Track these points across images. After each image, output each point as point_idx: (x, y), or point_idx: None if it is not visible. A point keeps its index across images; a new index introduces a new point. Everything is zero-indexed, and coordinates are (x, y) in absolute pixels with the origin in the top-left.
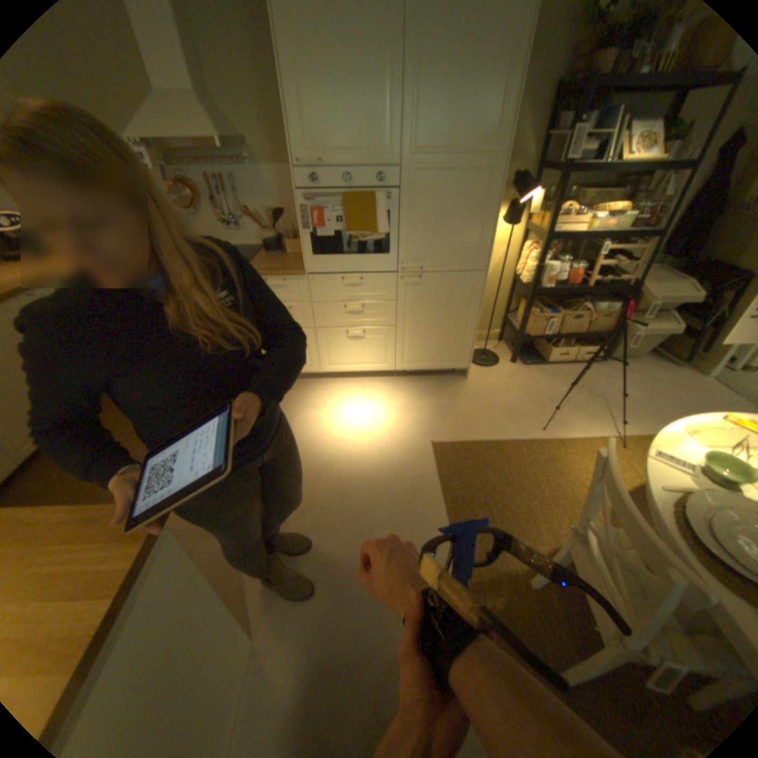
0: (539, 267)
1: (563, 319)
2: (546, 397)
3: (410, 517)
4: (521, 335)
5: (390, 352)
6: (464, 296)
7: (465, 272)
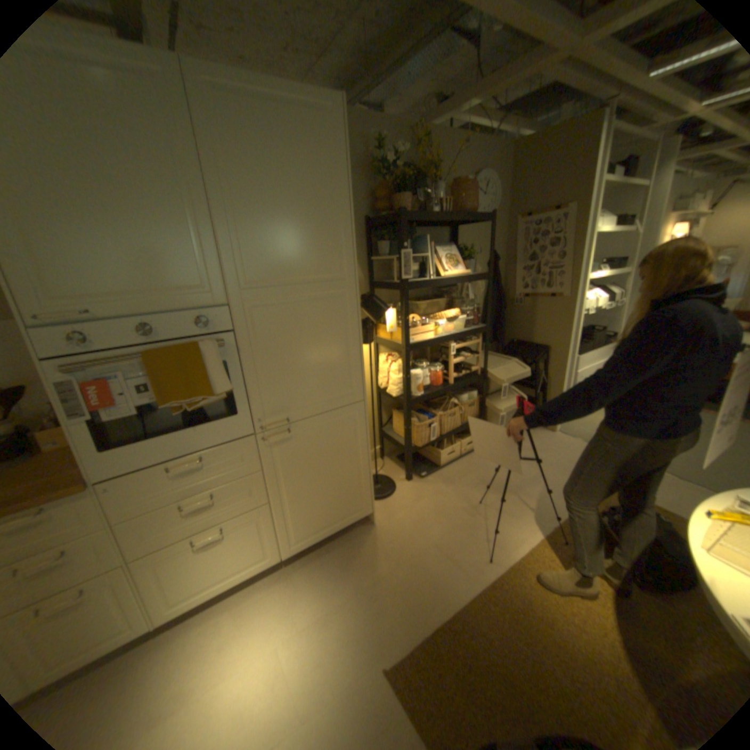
0: (404, 378)
1: (440, 421)
2: (465, 512)
3: None
4: (409, 450)
5: (269, 540)
6: (348, 434)
7: (343, 407)
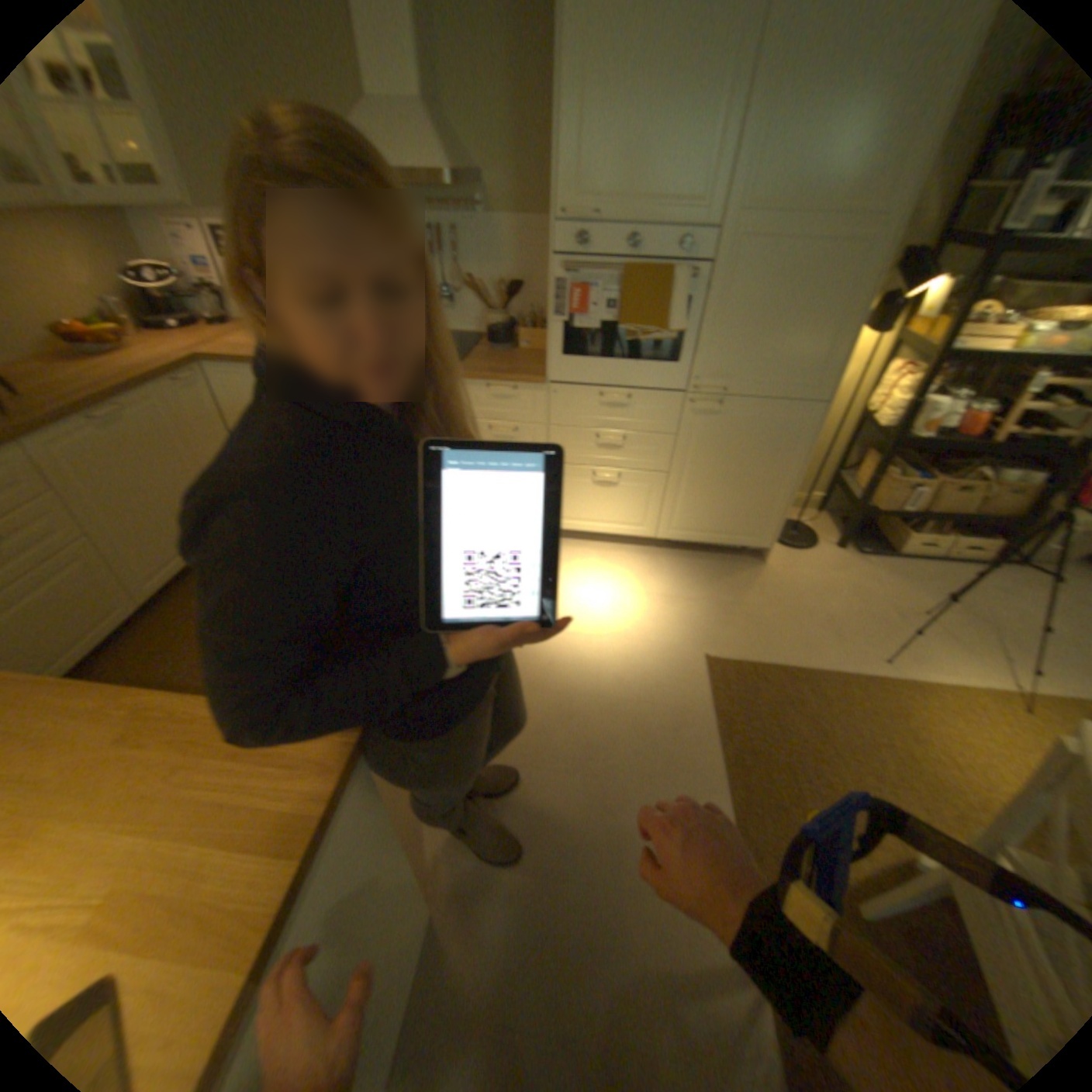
0: (914, 402)
1: (940, 490)
2: (896, 610)
3: (669, 768)
4: (864, 507)
5: (654, 510)
6: (787, 438)
7: (796, 401)
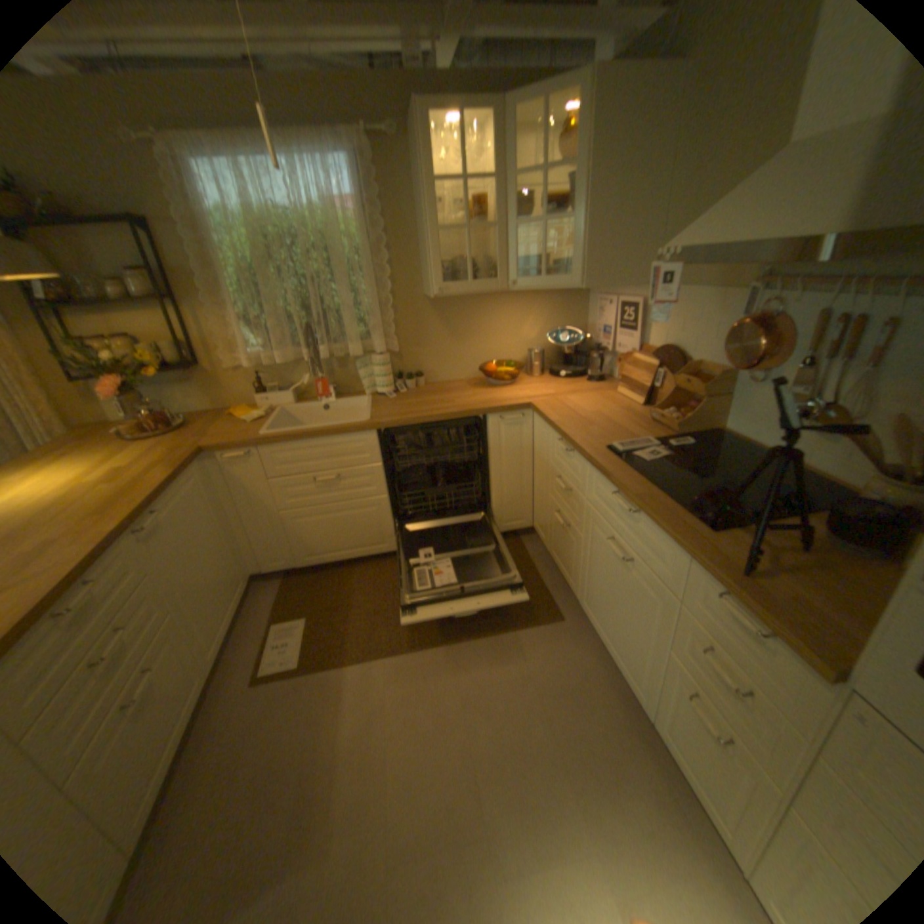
0: None
1: None
2: None
3: None
4: None
5: None
6: None
7: None
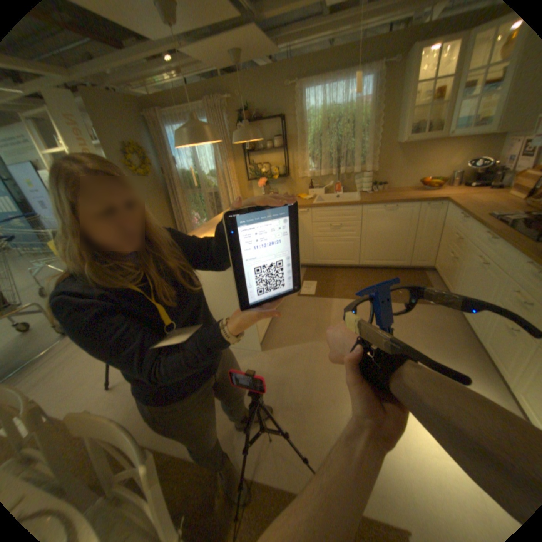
0: None
1: None
2: None
3: (303, 455)
4: None
5: None
6: None
7: None
